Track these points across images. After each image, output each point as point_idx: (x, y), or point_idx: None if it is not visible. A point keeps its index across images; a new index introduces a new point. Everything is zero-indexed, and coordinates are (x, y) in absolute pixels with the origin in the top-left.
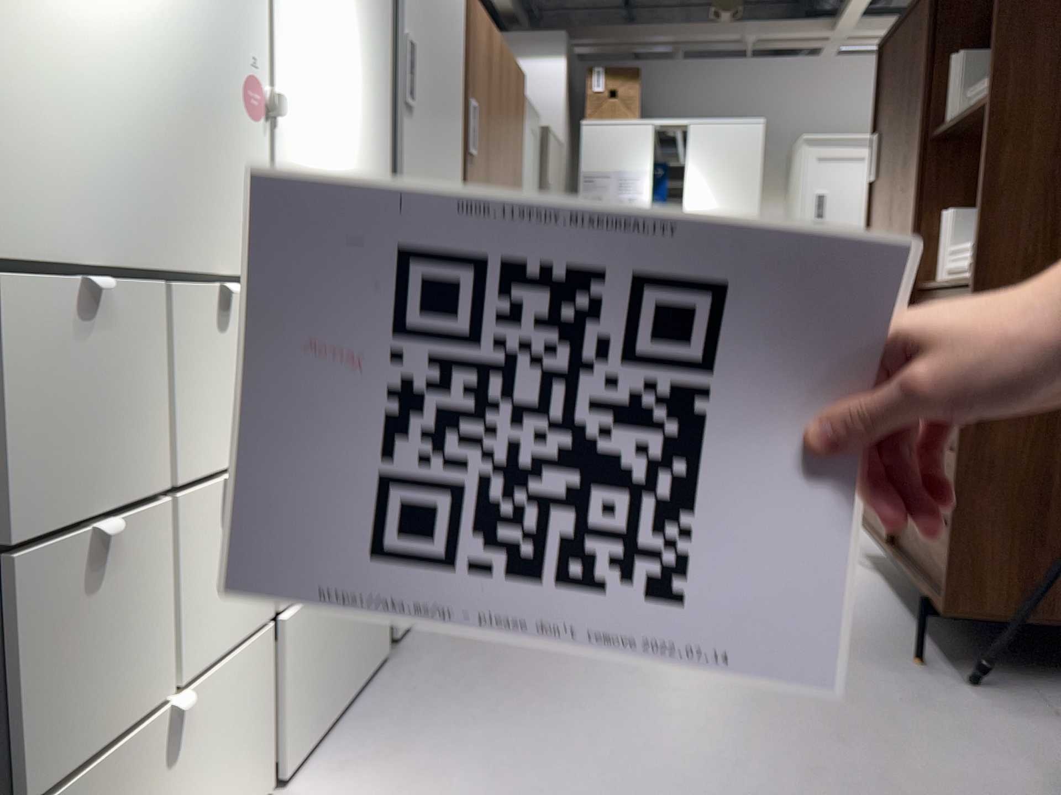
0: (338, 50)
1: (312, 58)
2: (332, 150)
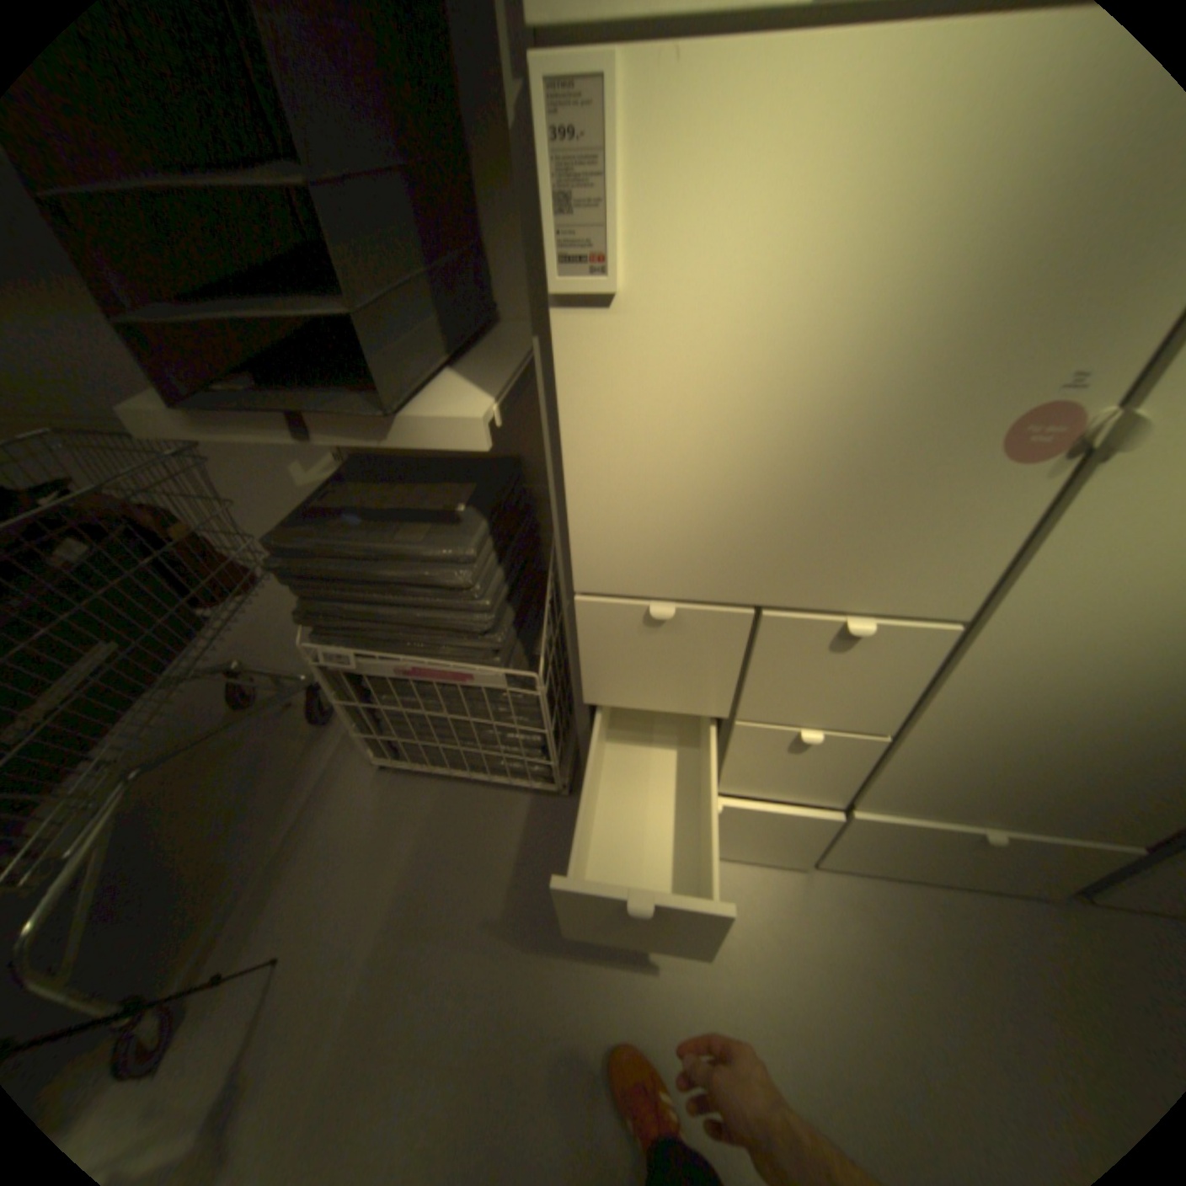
0: None
1: None
2: None
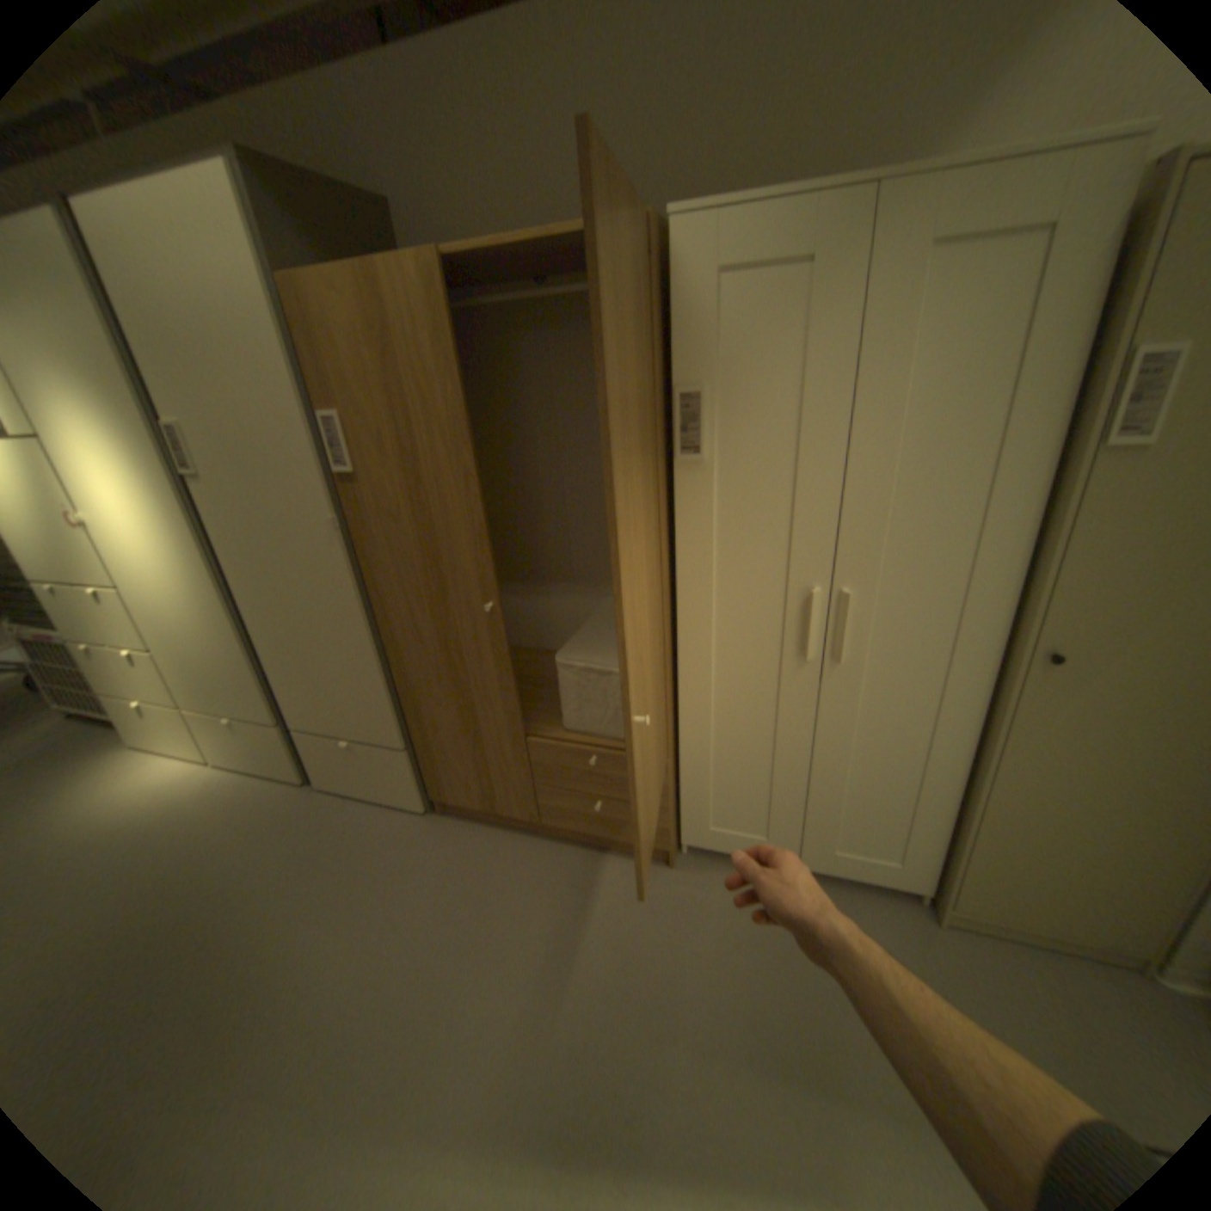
0: (118, 473)
1: (104, 488)
2: (139, 528)
